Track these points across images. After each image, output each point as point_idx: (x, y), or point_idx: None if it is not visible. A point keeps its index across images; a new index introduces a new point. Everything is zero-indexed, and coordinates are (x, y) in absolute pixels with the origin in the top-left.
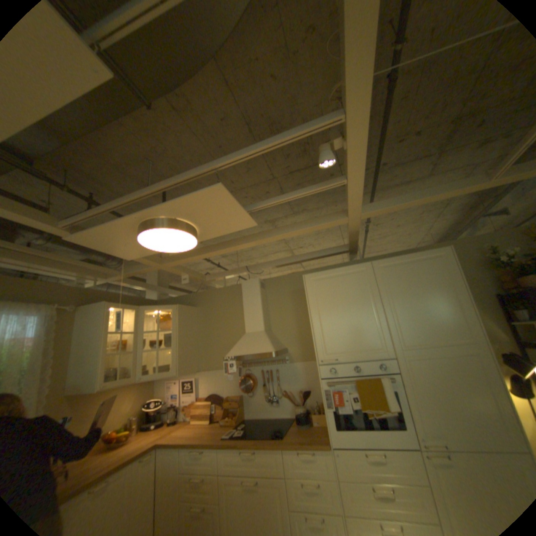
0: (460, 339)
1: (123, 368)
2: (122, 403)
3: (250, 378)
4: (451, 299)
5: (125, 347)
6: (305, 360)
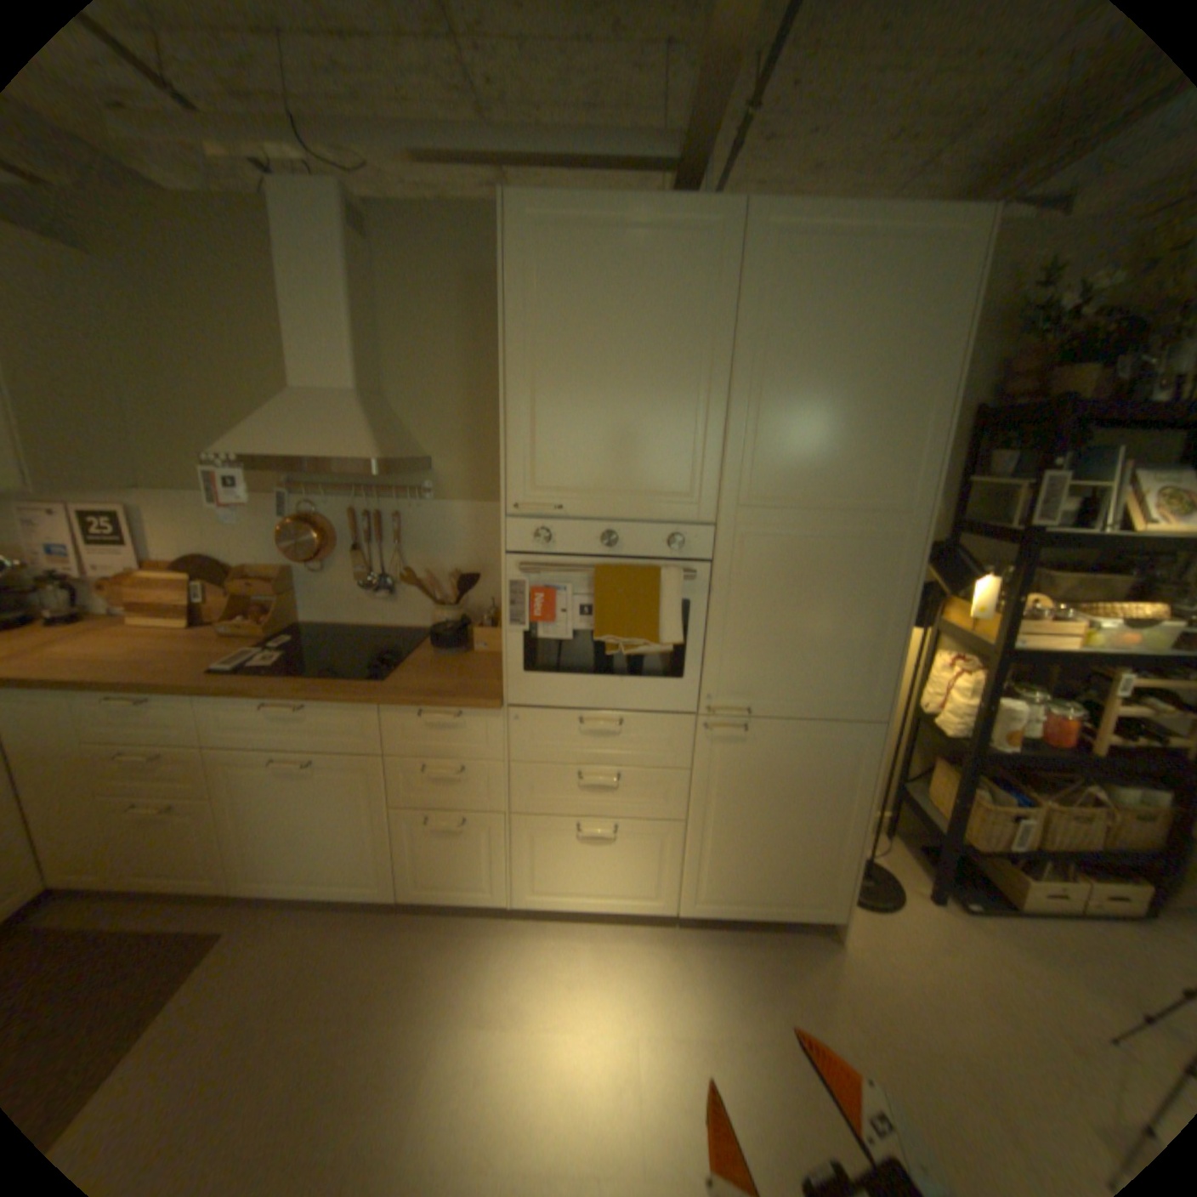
0: (881, 497)
1: None
2: None
3: (313, 526)
4: (913, 386)
5: None
6: (479, 498)
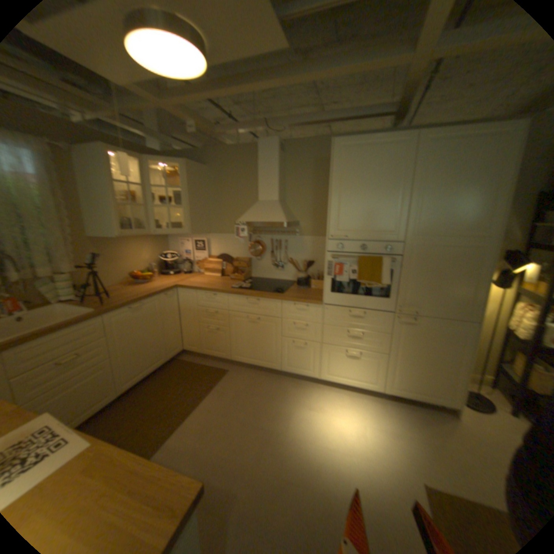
0: (475, 231)
1: (139, 220)
2: (143, 251)
3: (260, 245)
4: (489, 189)
5: (136, 199)
6: (315, 235)
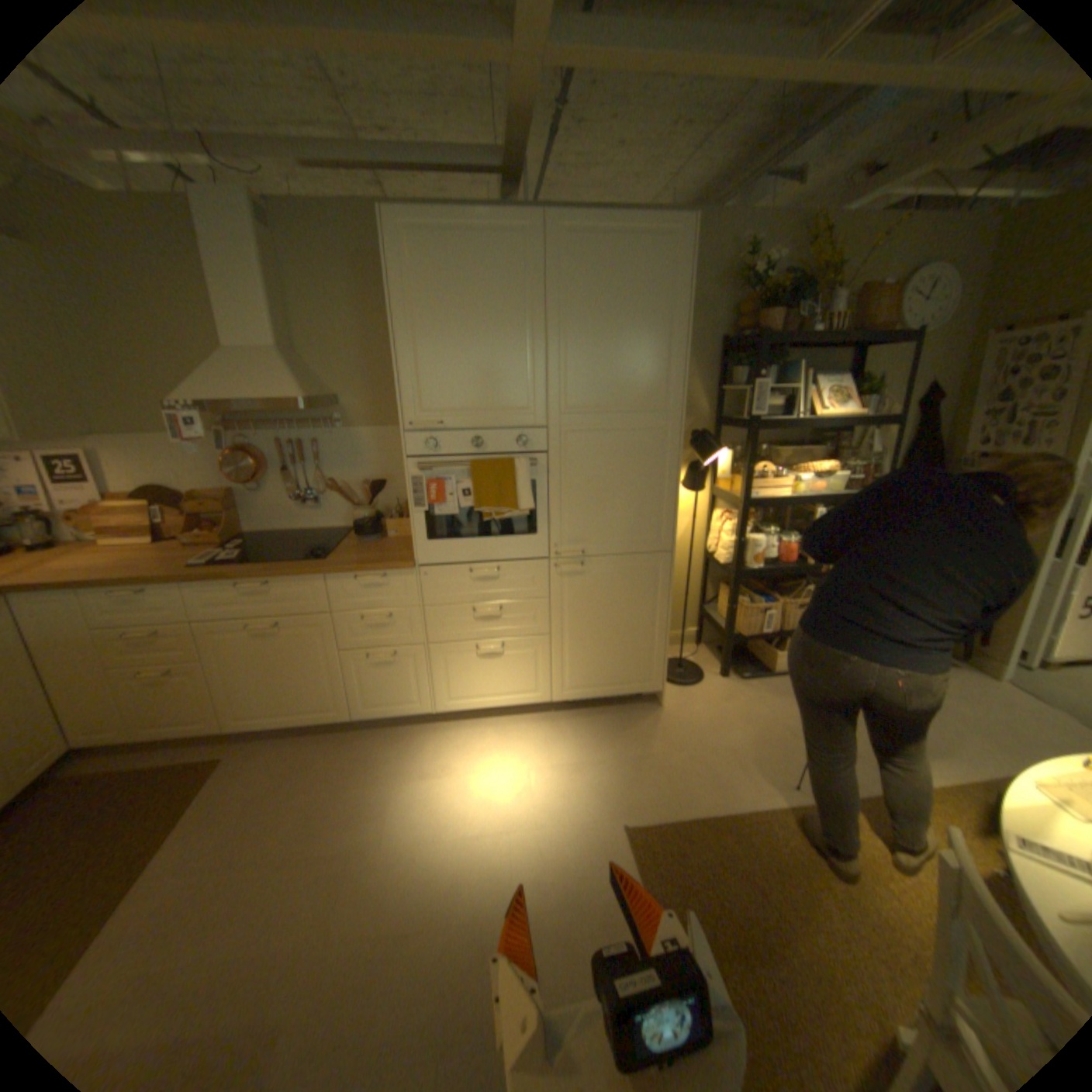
0: (649, 403)
1: None
2: None
3: (247, 454)
4: (660, 330)
5: None
6: (377, 424)
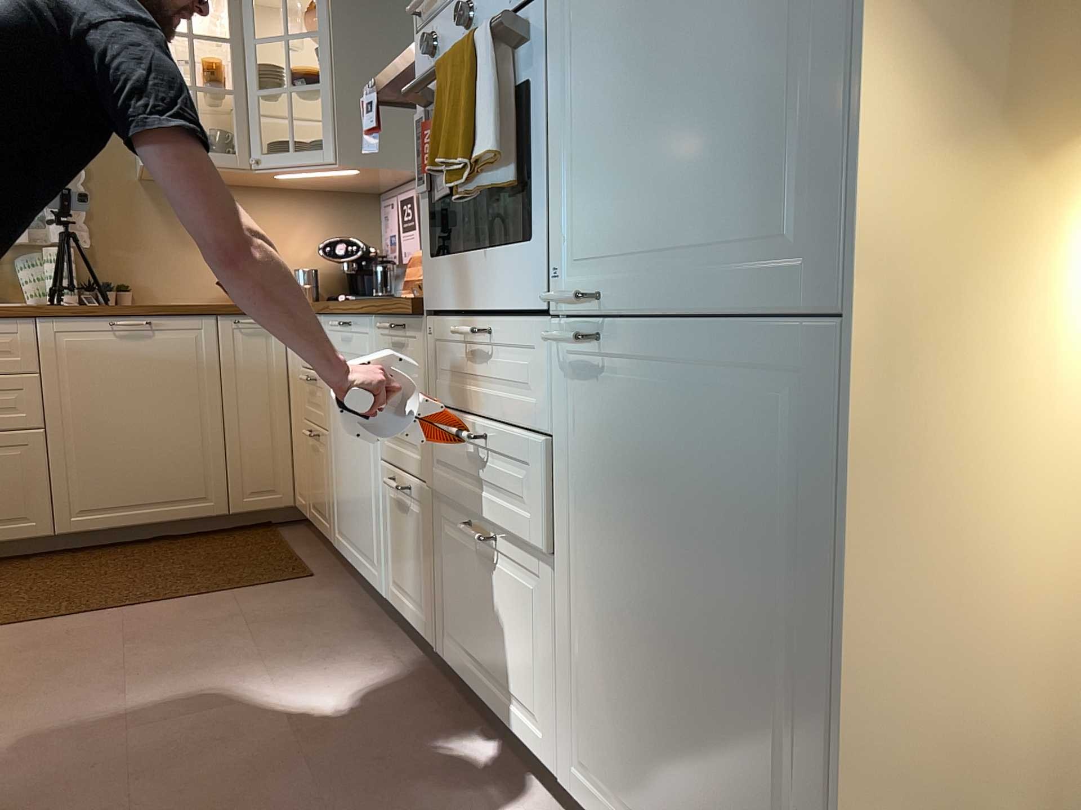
0: None
1: (225, 130)
2: (289, 231)
3: None
4: None
5: (222, 76)
6: None
